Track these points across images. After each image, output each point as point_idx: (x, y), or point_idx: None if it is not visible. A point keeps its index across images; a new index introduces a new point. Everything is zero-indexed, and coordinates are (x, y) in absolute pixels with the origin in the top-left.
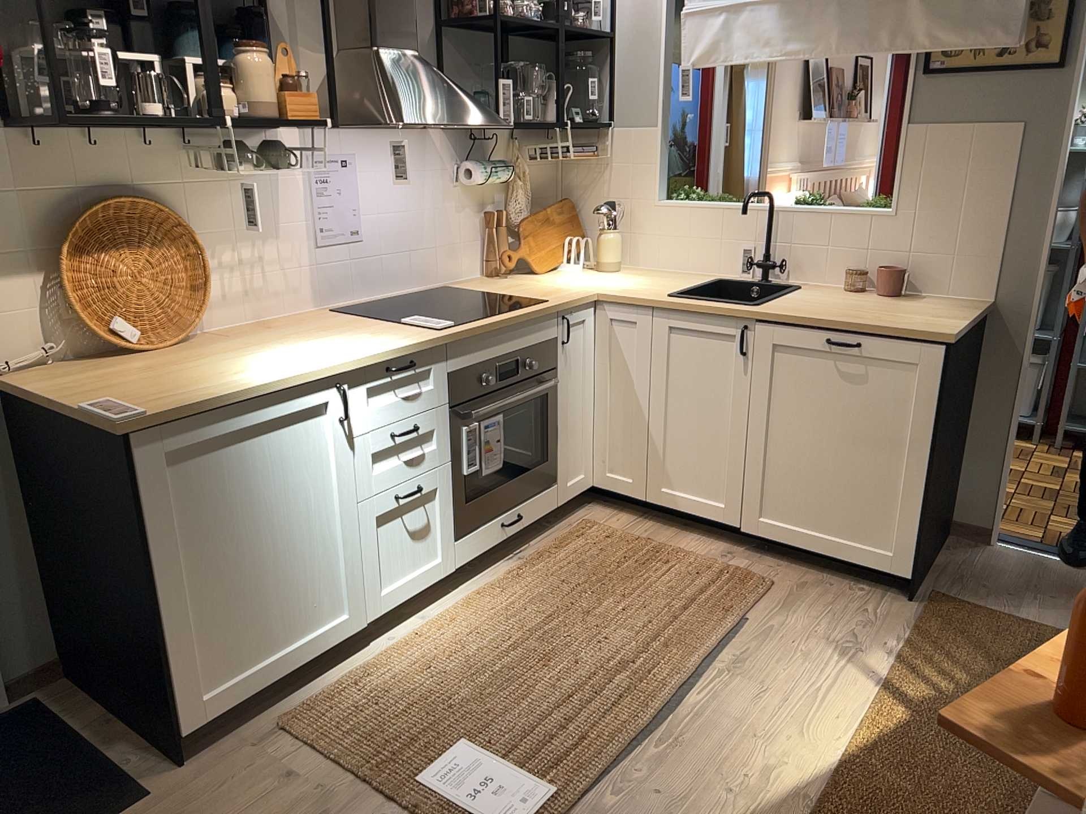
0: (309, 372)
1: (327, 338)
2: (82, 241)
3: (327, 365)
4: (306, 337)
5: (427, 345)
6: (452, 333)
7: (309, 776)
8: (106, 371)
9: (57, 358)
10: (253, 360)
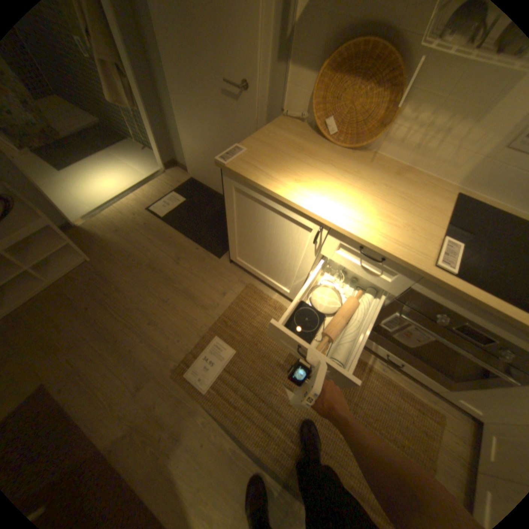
0: (306, 209)
1: (387, 203)
2: (343, 60)
3: (321, 214)
4: (385, 193)
5: (402, 263)
6: (436, 277)
7: (223, 300)
8: (296, 138)
9: (308, 120)
10: (325, 181)
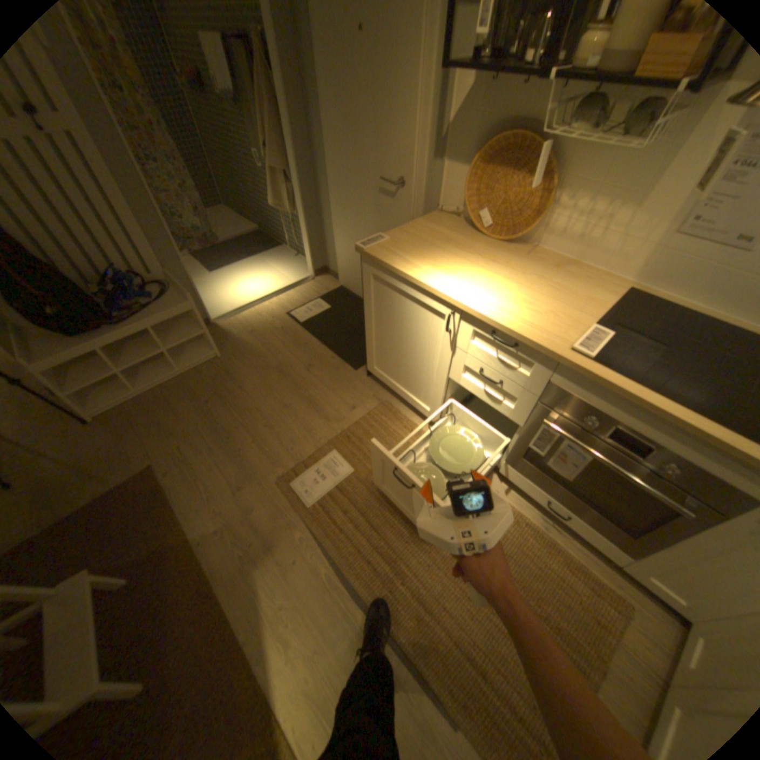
0: (437, 289)
1: (532, 291)
2: (494, 153)
3: (451, 295)
4: (534, 282)
5: (533, 345)
6: (568, 359)
7: (351, 414)
8: (446, 231)
9: (464, 215)
10: (465, 268)
